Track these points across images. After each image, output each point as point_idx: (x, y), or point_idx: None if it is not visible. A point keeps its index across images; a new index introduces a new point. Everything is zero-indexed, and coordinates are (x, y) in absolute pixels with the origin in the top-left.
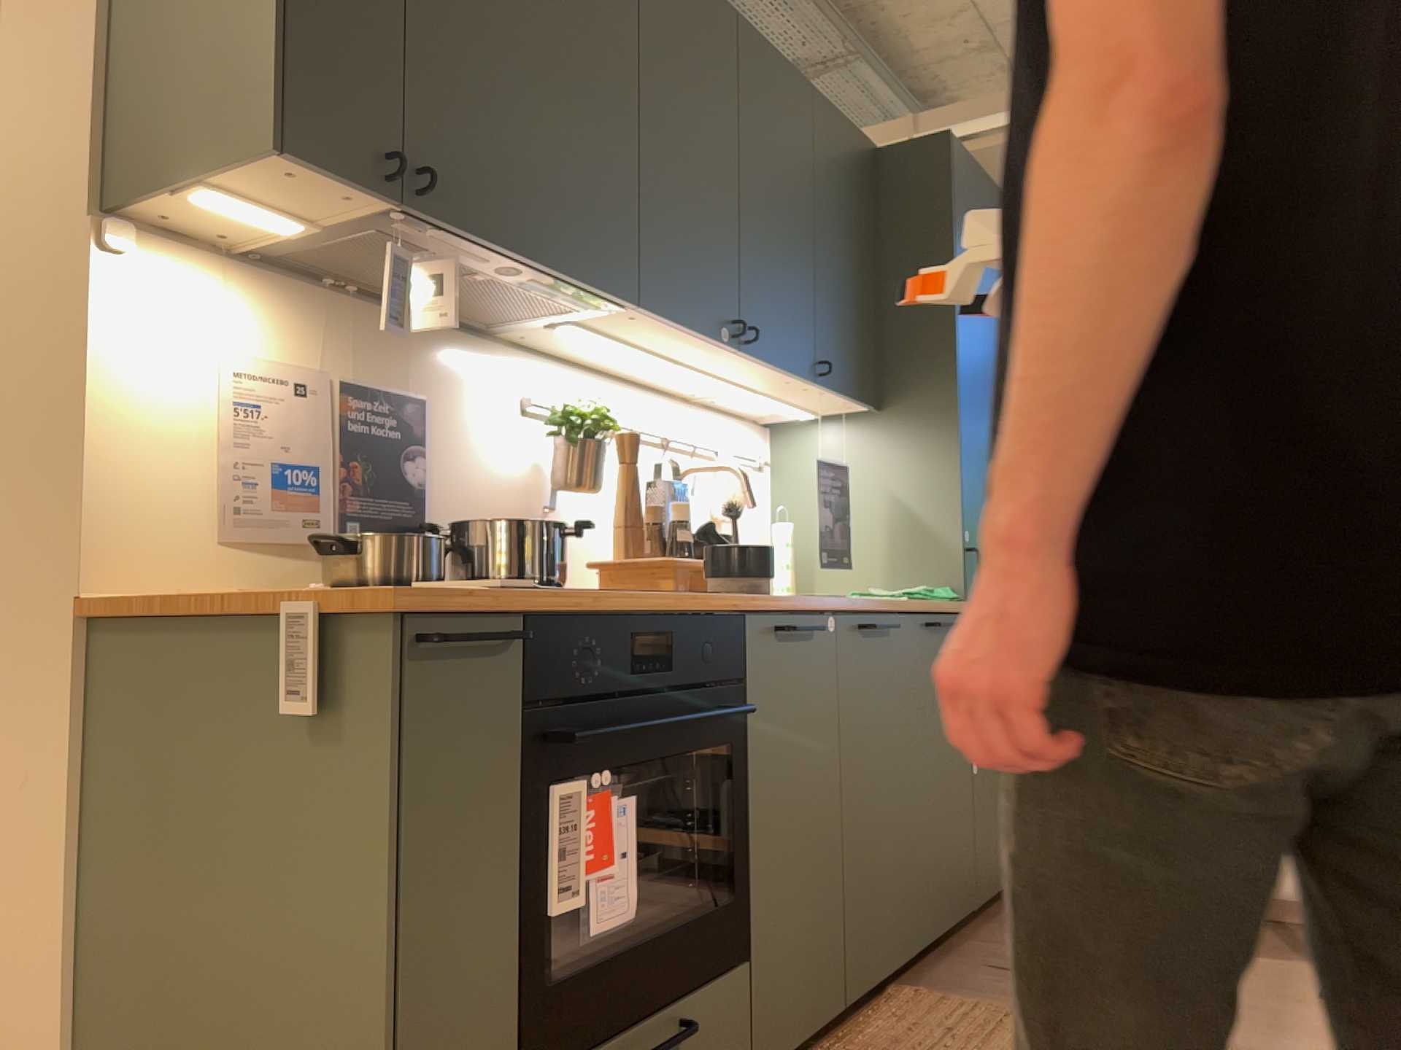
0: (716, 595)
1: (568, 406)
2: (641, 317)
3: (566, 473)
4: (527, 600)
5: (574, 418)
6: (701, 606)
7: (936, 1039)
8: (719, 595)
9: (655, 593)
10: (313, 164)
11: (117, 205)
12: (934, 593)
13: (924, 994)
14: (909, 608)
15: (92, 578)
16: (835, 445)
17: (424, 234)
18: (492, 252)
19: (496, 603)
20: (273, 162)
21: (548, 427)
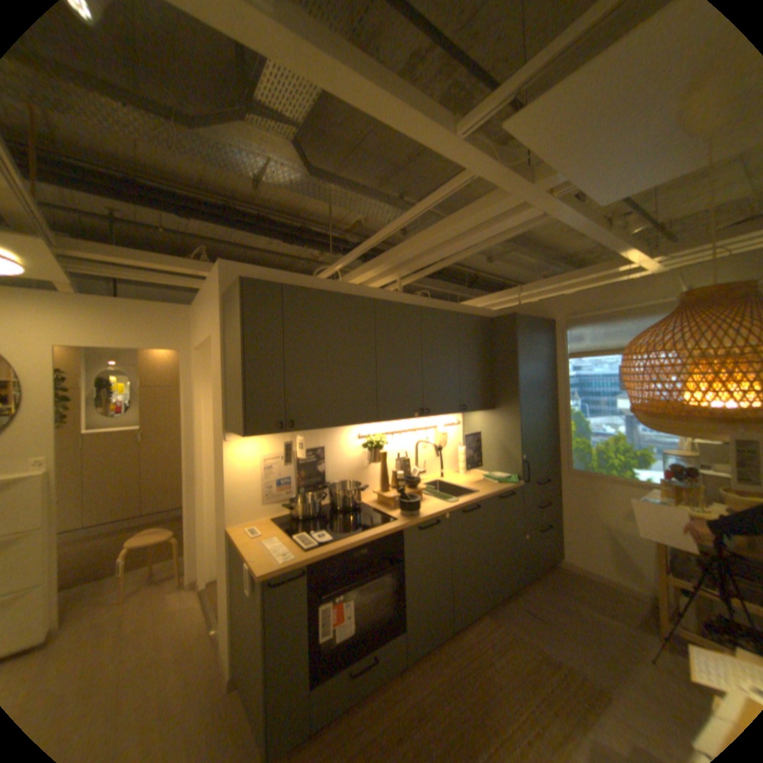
0: (395, 521)
1: (370, 437)
2: (381, 421)
3: (370, 458)
4: (307, 562)
5: (369, 445)
6: (383, 532)
7: (486, 649)
8: (395, 522)
9: (366, 532)
10: (257, 434)
11: (227, 430)
12: (509, 480)
13: (493, 624)
14: (487, 497)
15: (228, 524)
16: (480, 419)
17: (298, 431)
18: (320, 428)
19: (296, 566)
20: (246, 436)
21: (363, 446)
